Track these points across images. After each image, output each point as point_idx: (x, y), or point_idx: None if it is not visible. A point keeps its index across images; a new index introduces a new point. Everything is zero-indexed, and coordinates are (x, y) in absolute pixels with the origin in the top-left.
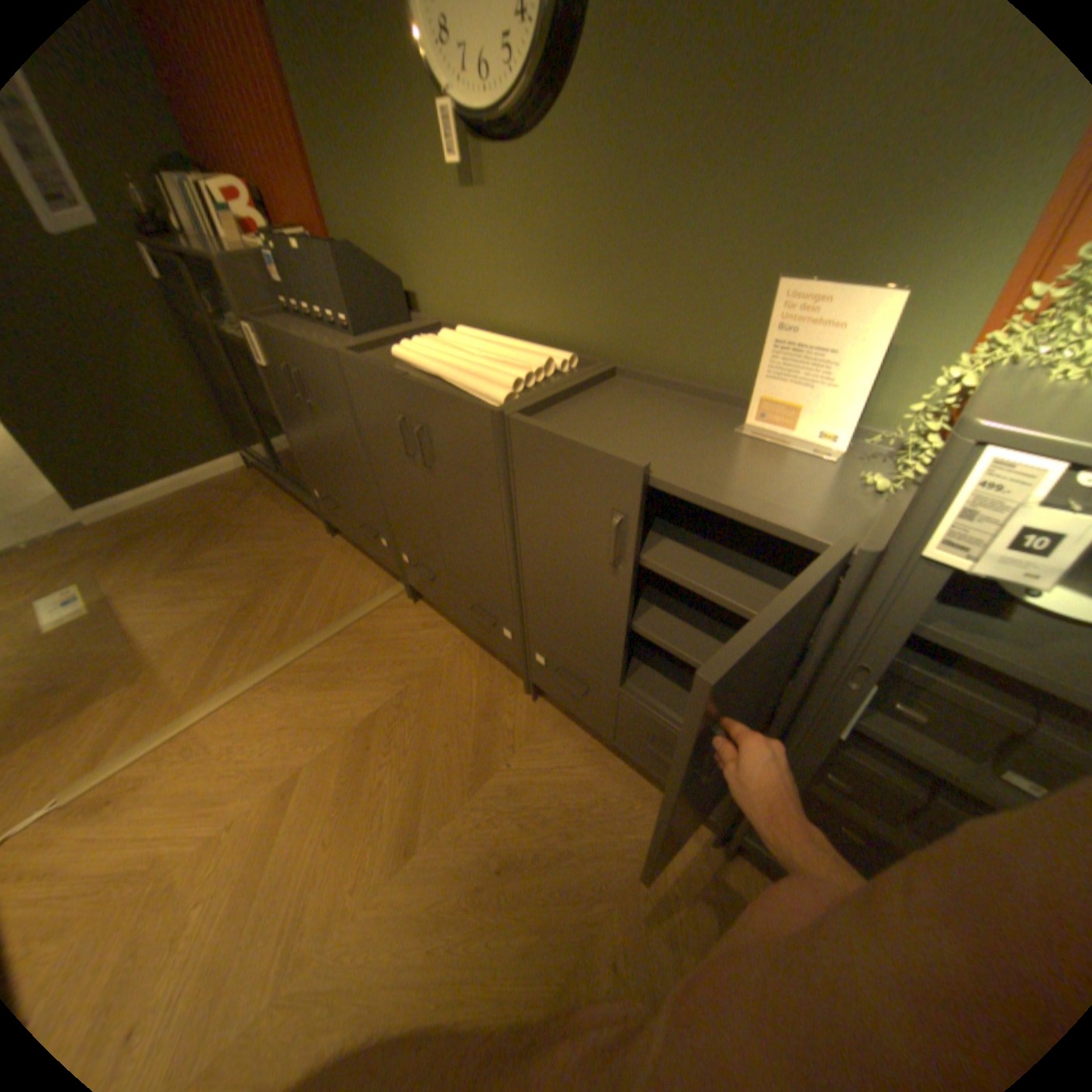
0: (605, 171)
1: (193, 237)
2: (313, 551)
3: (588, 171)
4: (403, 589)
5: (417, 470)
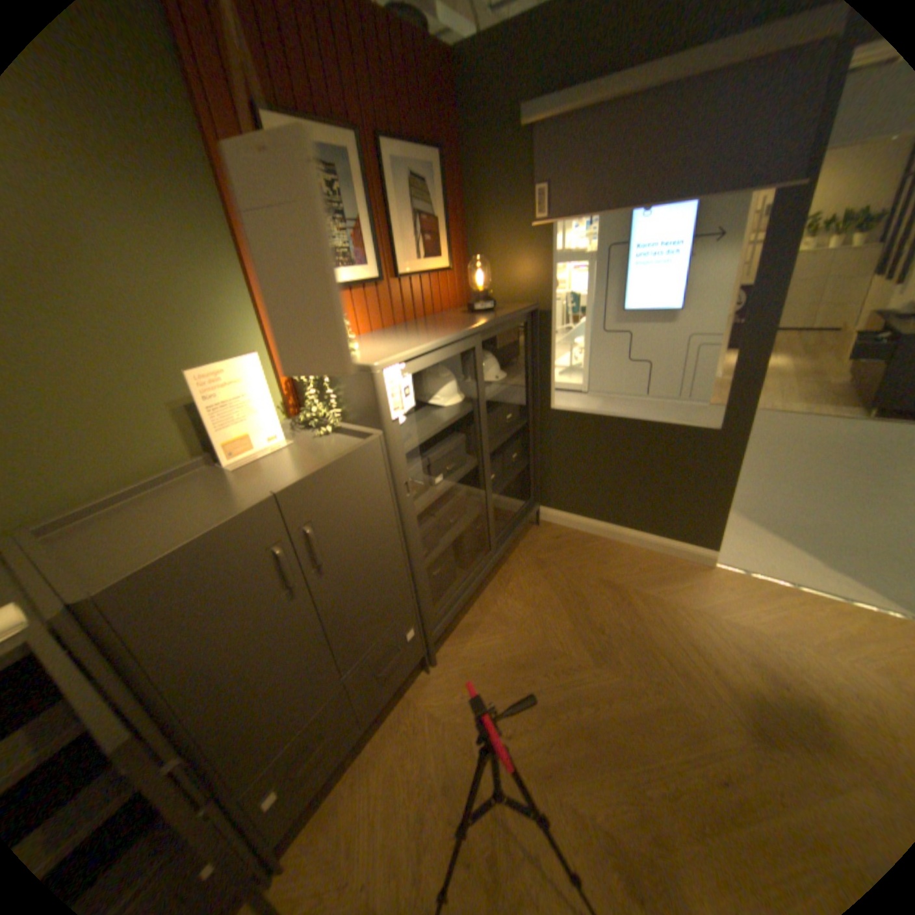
0: None
1: None
2: None
3: None
4: None
5: None
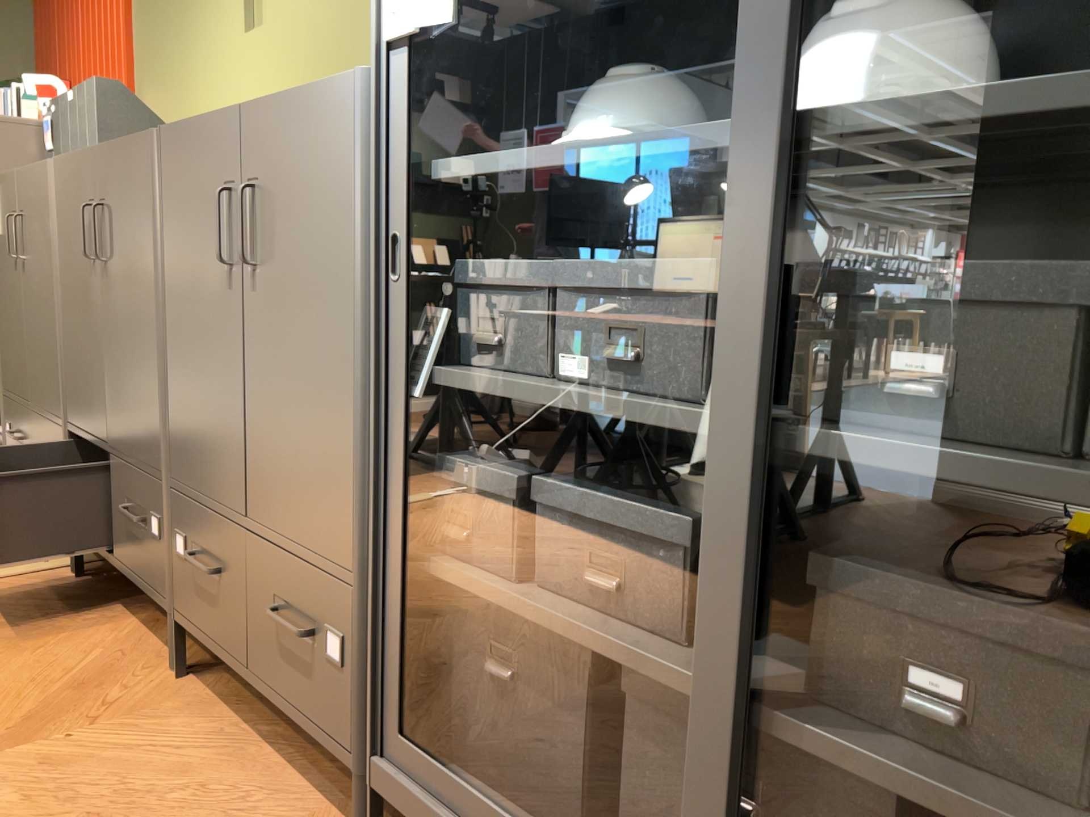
0: None
1: None
2: None
3: None
4: (71, 562)
5: (95, 281)
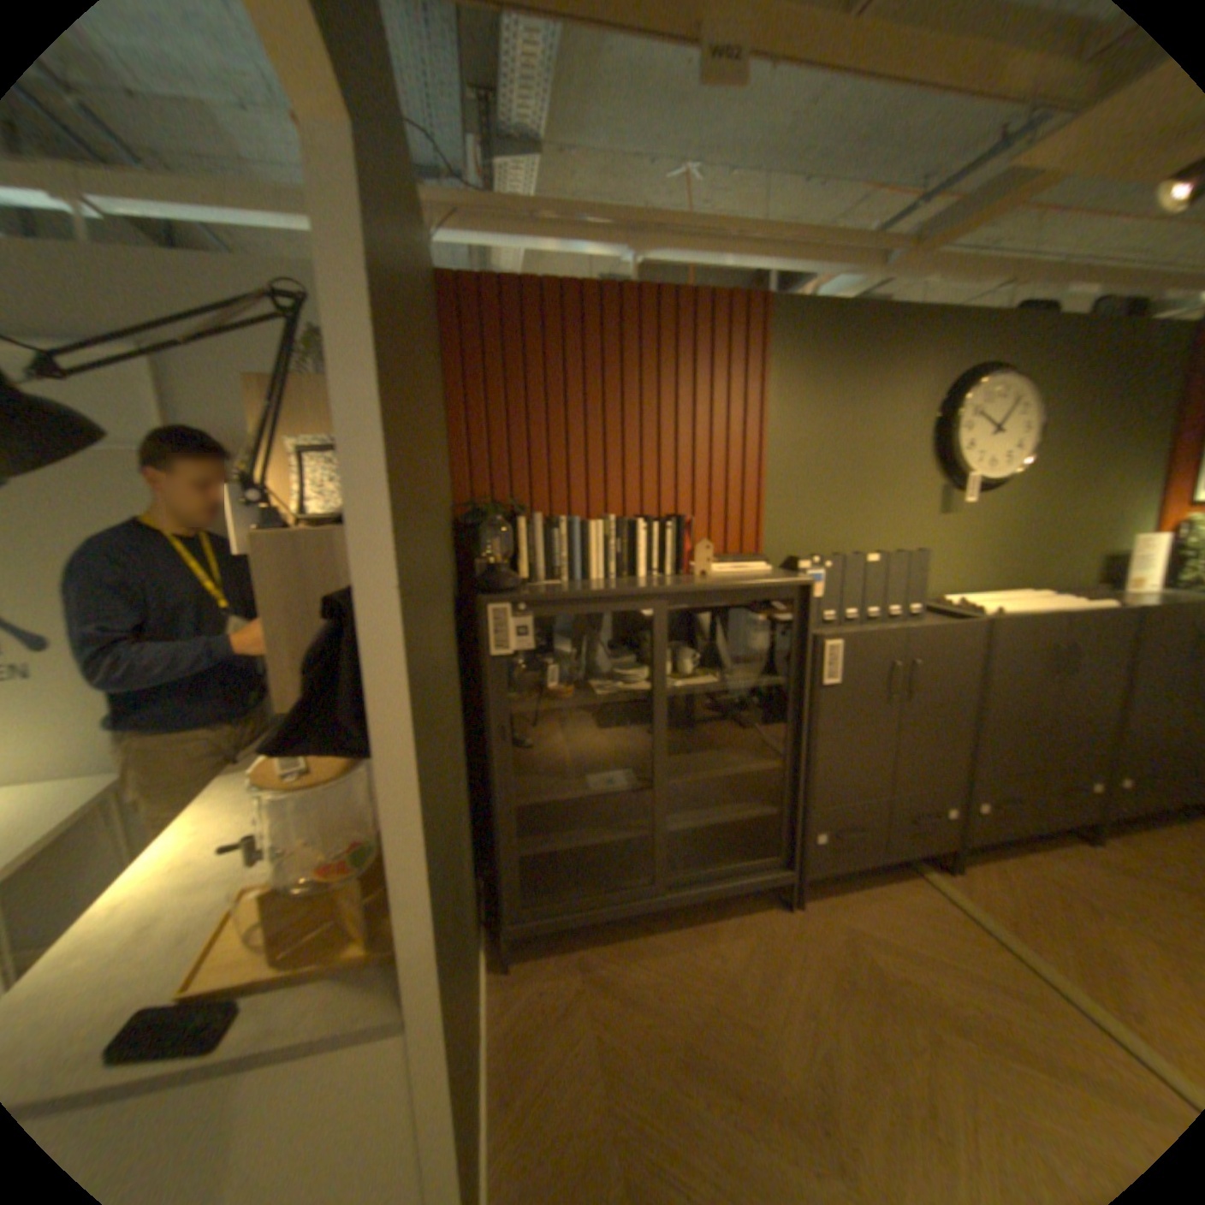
0: (1035, 505)
1: (547, 586)
2: (831, 937)
3: (1027, 505)
4: (939, 877)
5: (1055, 686)
